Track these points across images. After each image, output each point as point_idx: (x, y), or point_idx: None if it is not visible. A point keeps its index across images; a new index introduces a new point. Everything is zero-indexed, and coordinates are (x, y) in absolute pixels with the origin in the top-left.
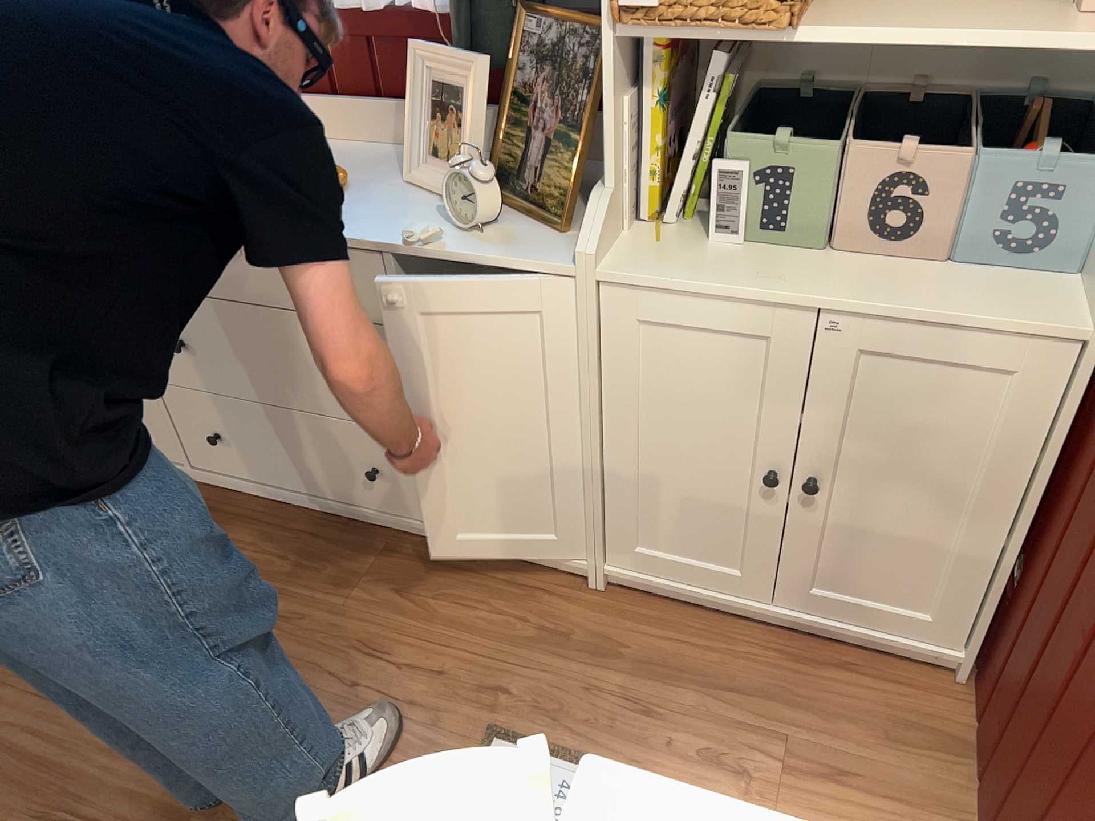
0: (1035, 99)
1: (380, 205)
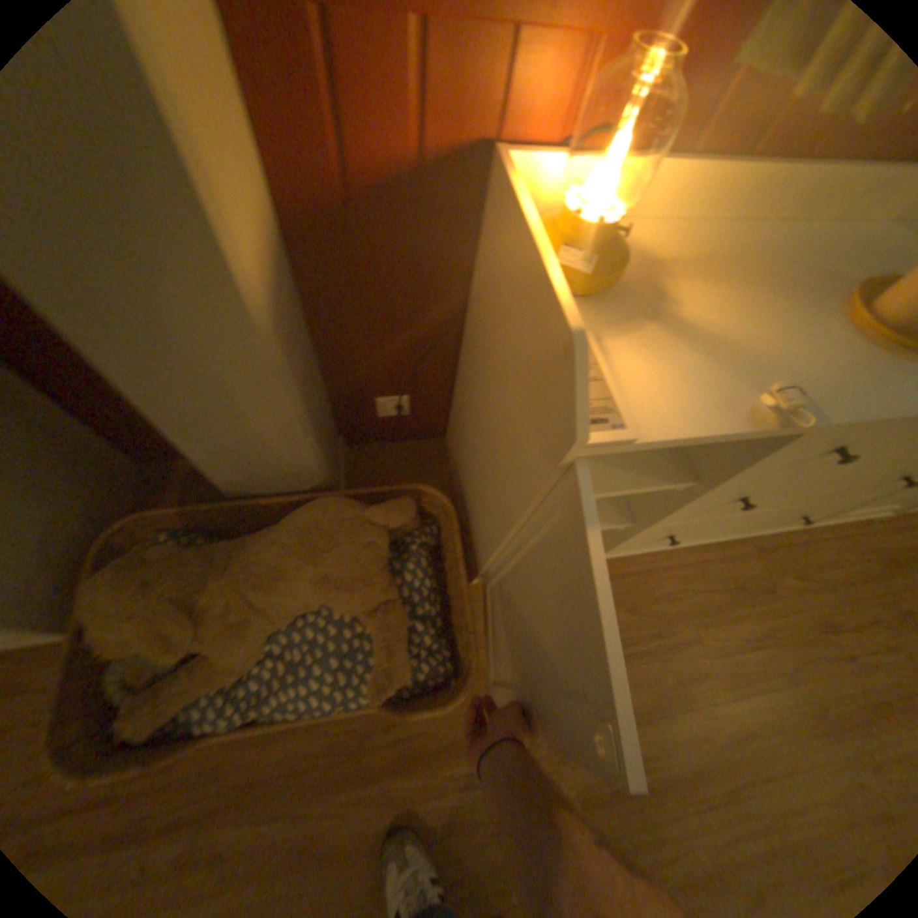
0: None
1: None
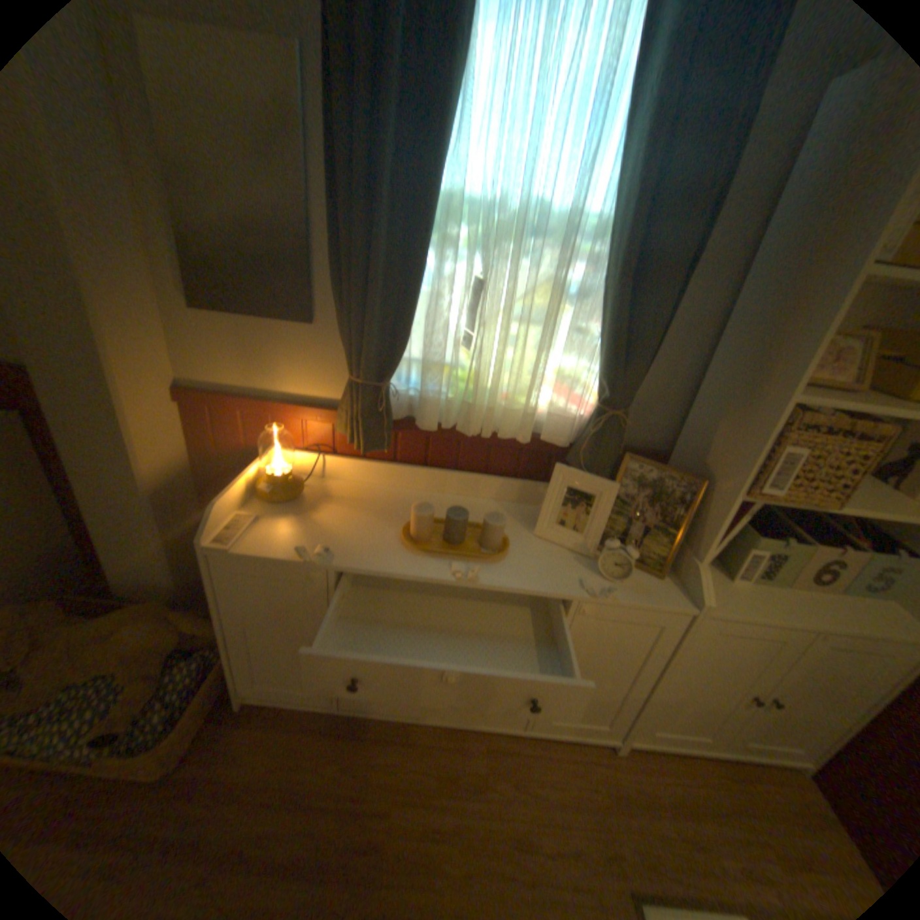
0: None
1: (539, 560)
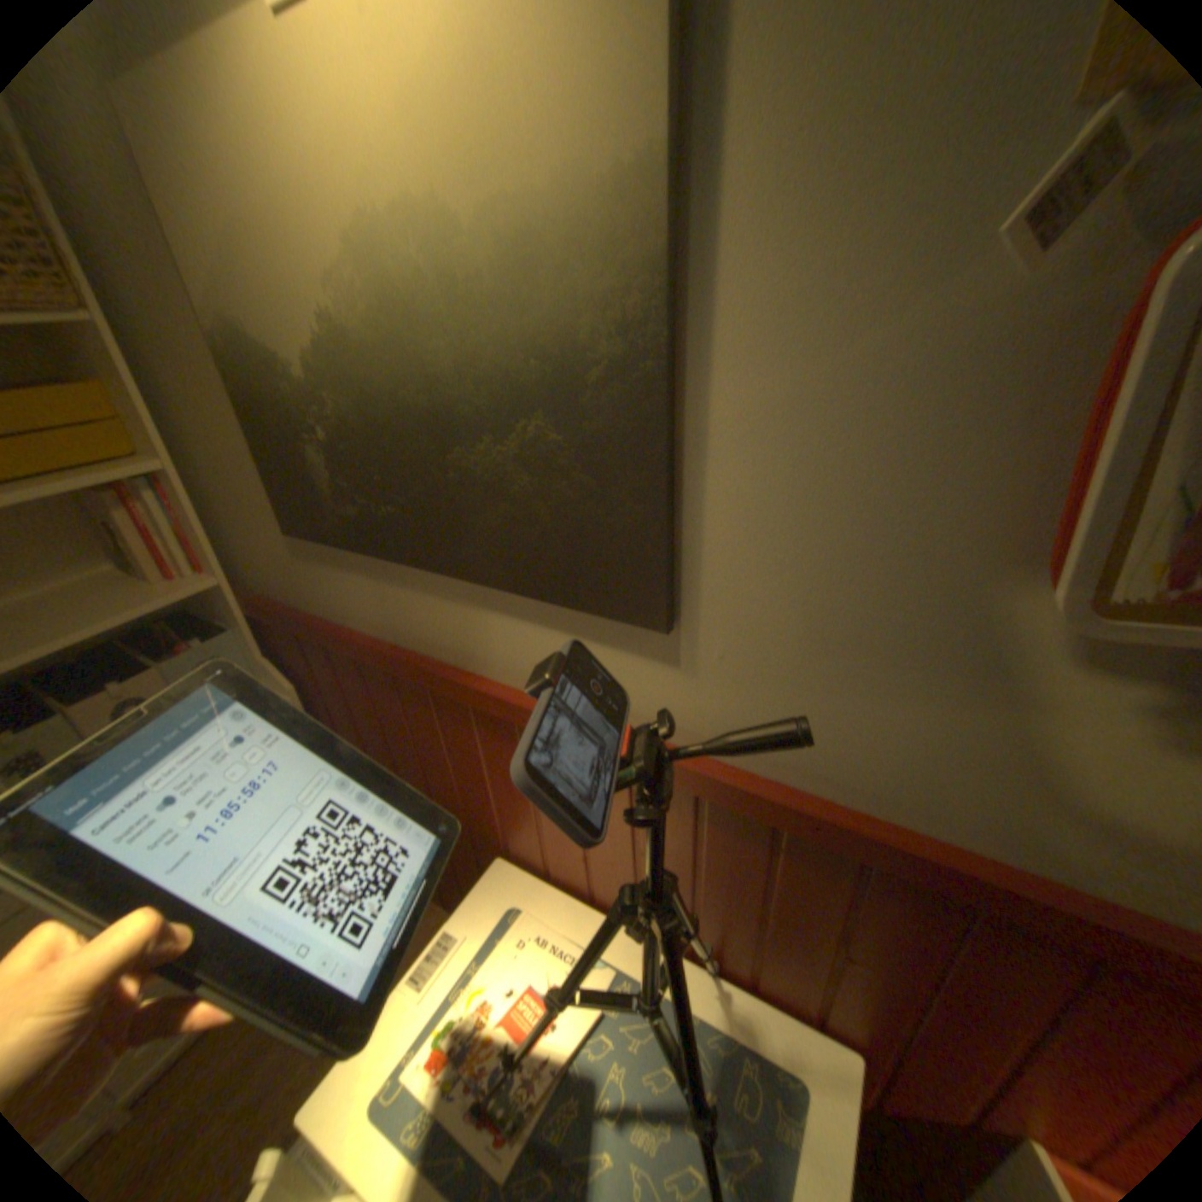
0: (150, 626)
1: None
